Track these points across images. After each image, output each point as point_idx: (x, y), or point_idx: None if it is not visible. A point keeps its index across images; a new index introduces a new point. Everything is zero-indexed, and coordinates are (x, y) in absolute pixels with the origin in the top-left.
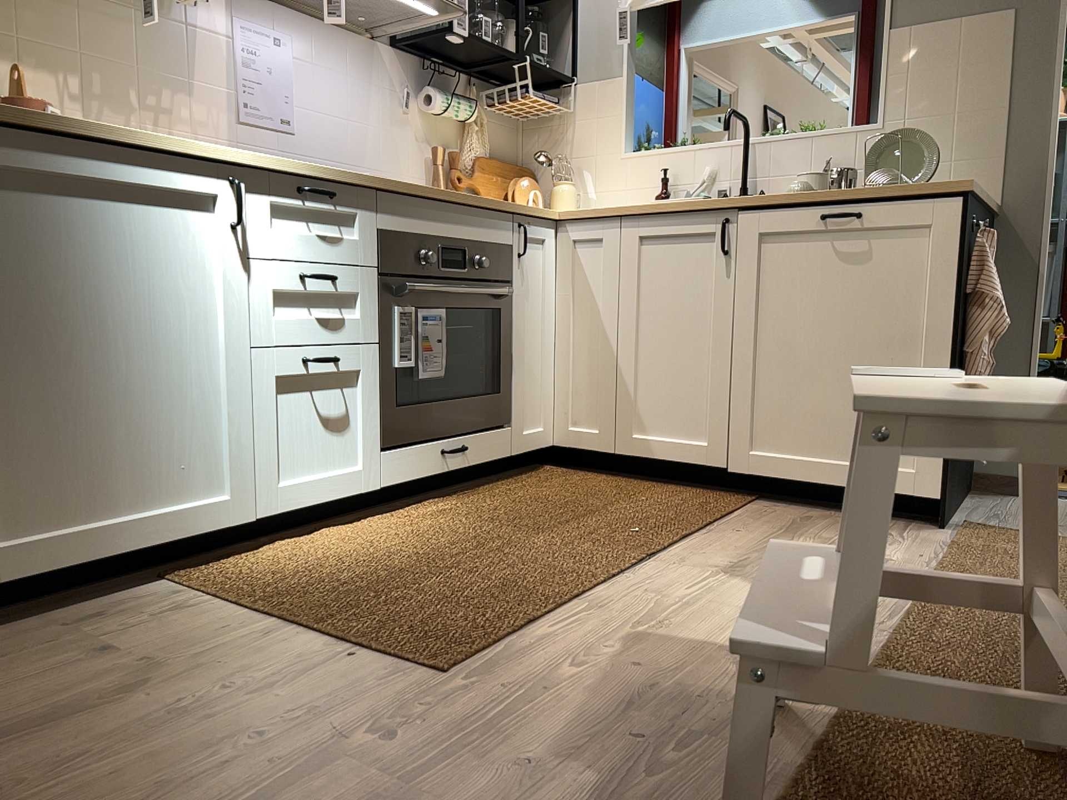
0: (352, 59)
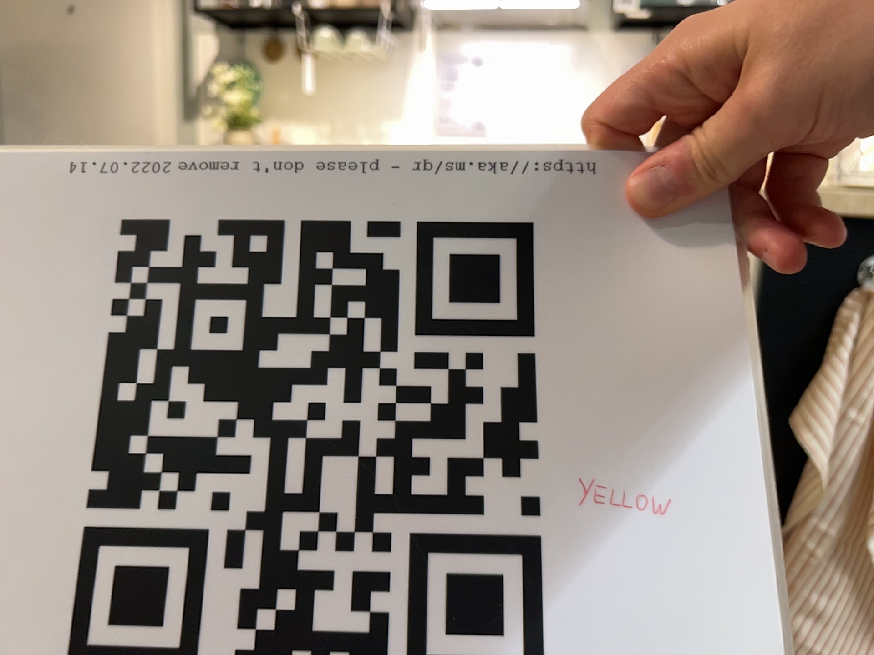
0: (555, 57)
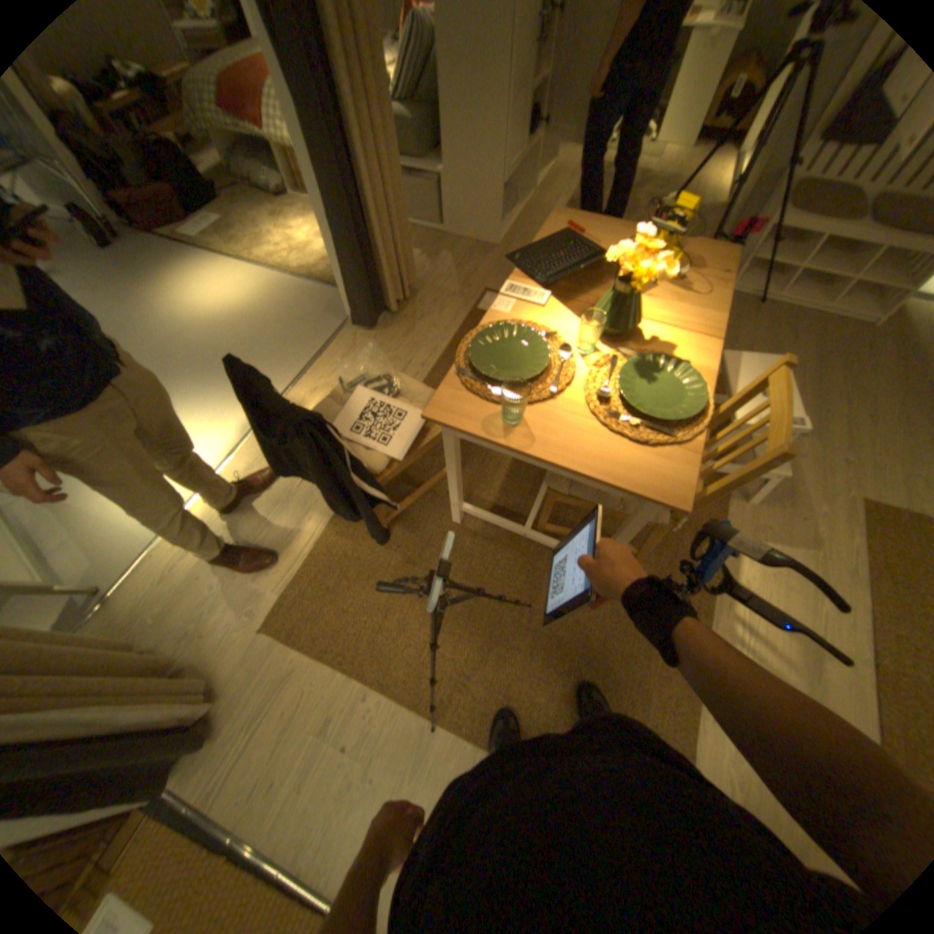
0: None
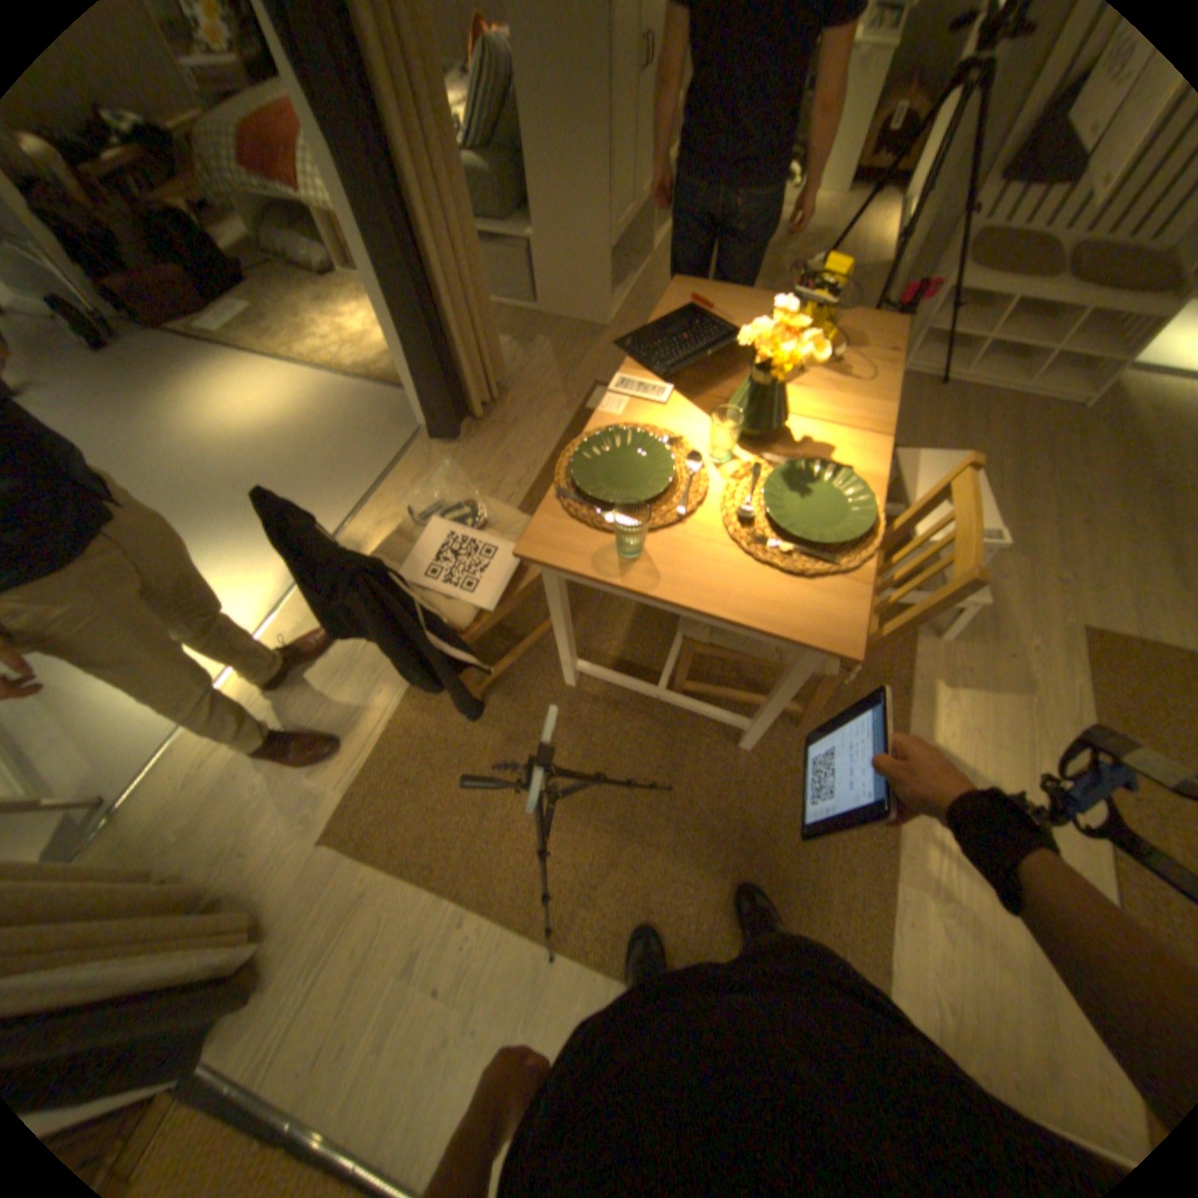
0: None
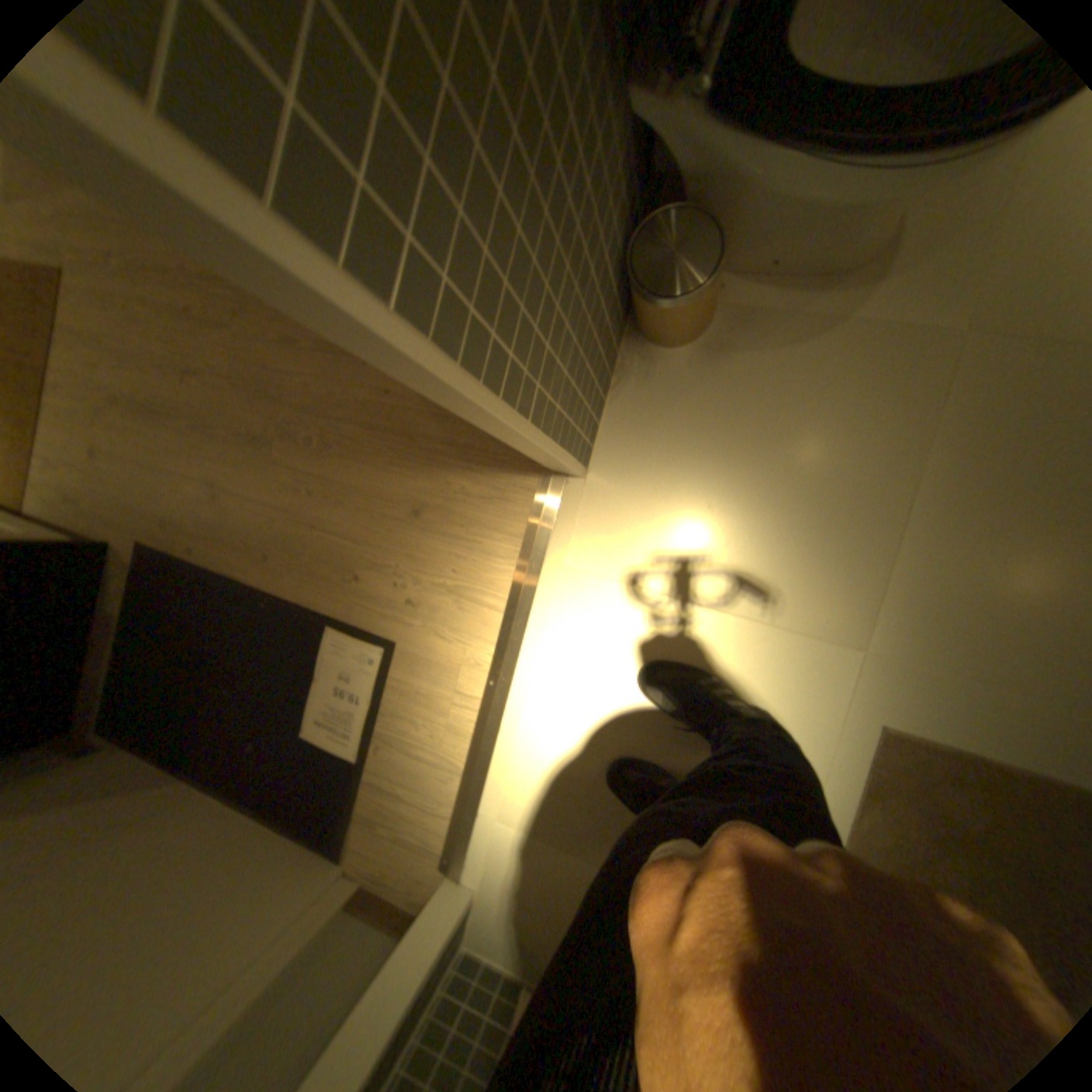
0: None
